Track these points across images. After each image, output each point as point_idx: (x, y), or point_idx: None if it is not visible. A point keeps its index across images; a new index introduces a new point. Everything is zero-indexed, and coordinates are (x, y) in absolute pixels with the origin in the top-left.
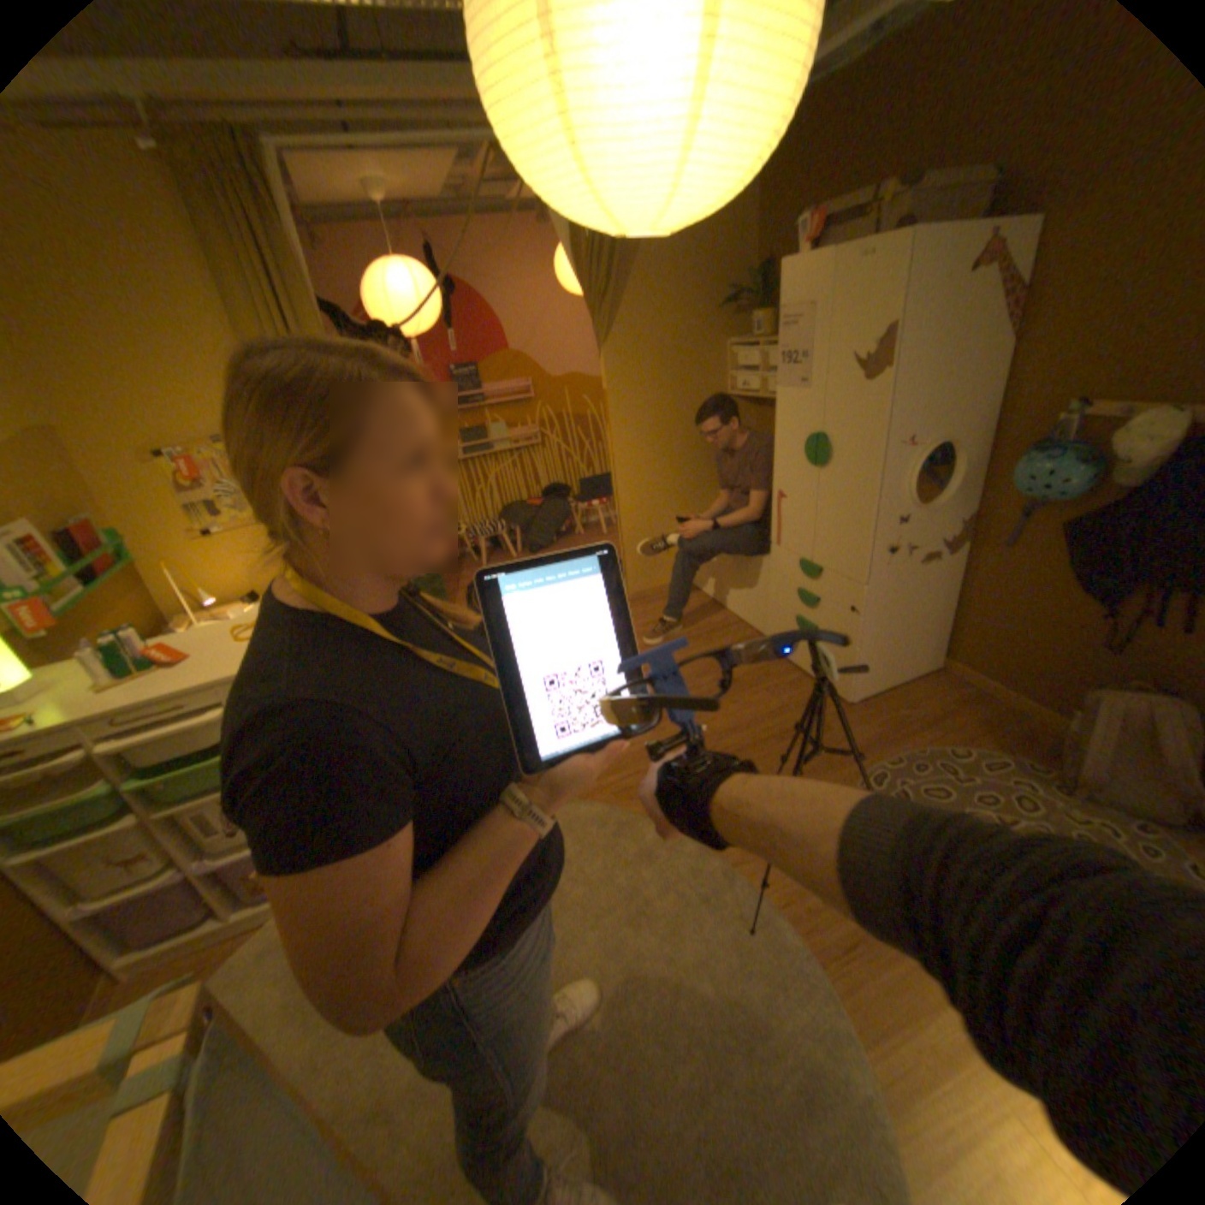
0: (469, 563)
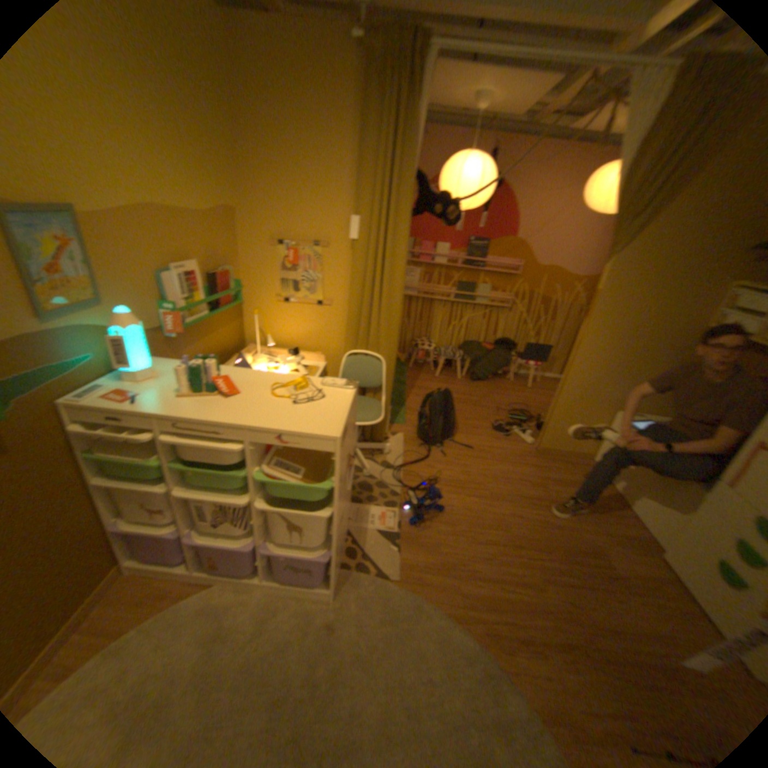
0: (427, 369)
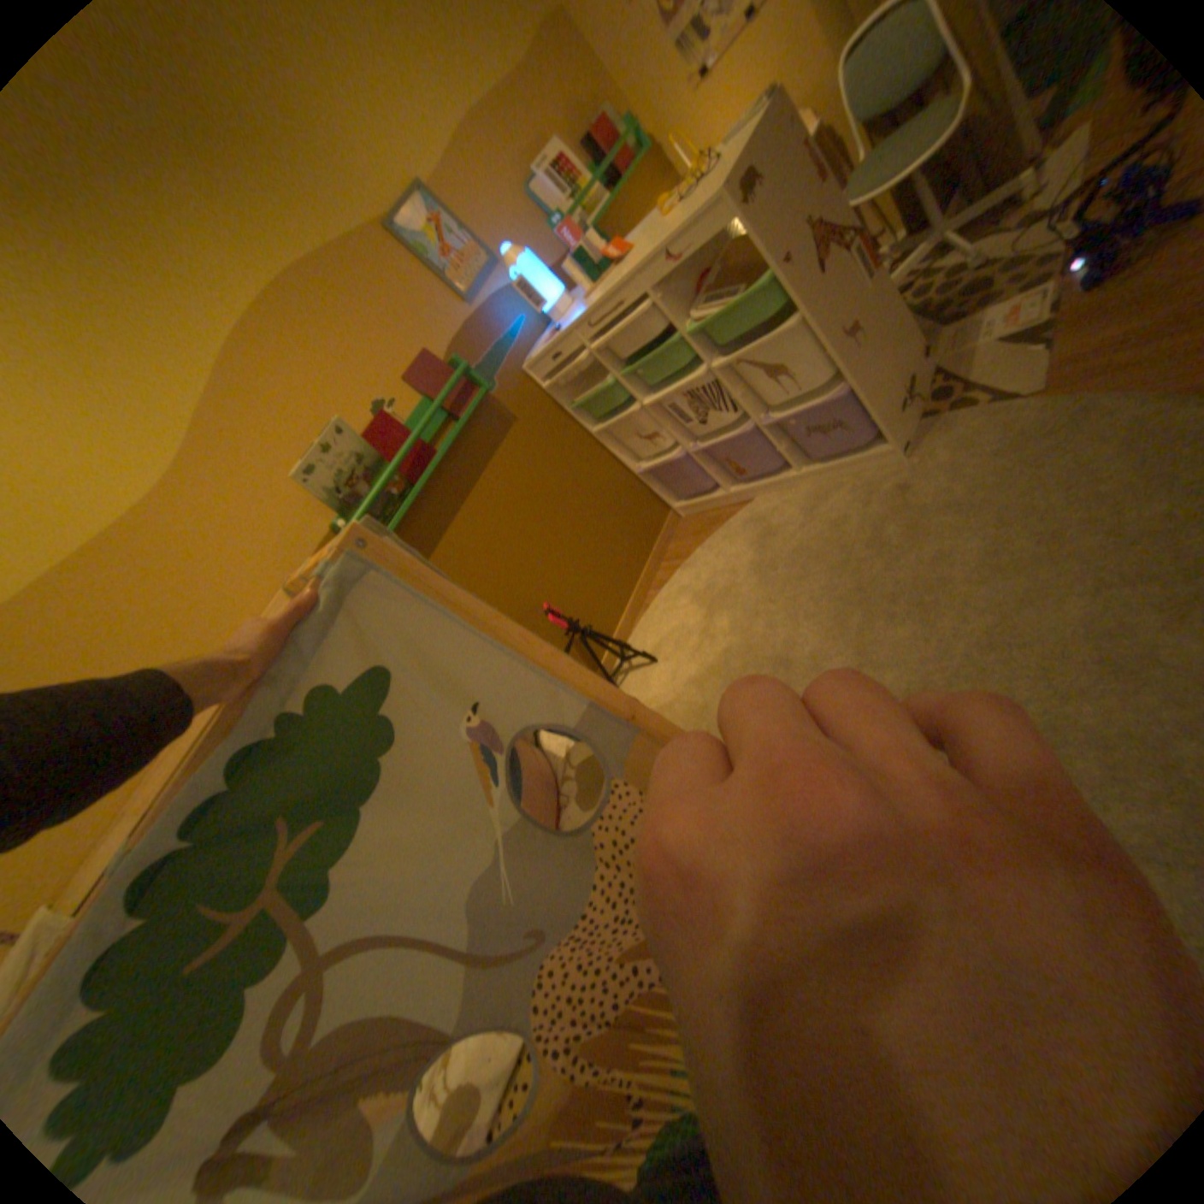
0: None
